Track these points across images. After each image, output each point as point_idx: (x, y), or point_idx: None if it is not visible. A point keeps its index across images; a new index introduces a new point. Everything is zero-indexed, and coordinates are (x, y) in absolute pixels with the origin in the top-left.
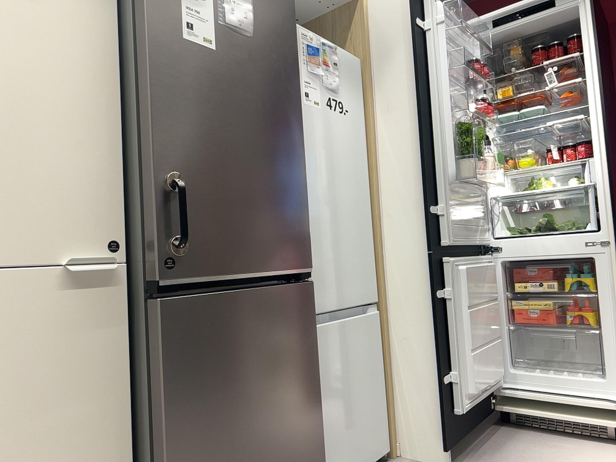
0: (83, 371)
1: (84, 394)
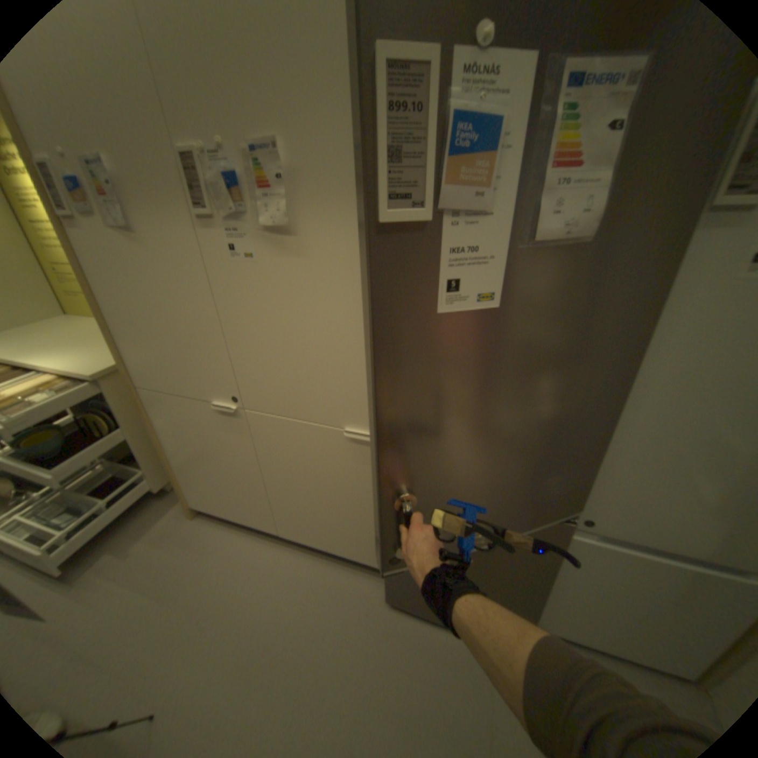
0: (360, 479)
1: (361, 488)
